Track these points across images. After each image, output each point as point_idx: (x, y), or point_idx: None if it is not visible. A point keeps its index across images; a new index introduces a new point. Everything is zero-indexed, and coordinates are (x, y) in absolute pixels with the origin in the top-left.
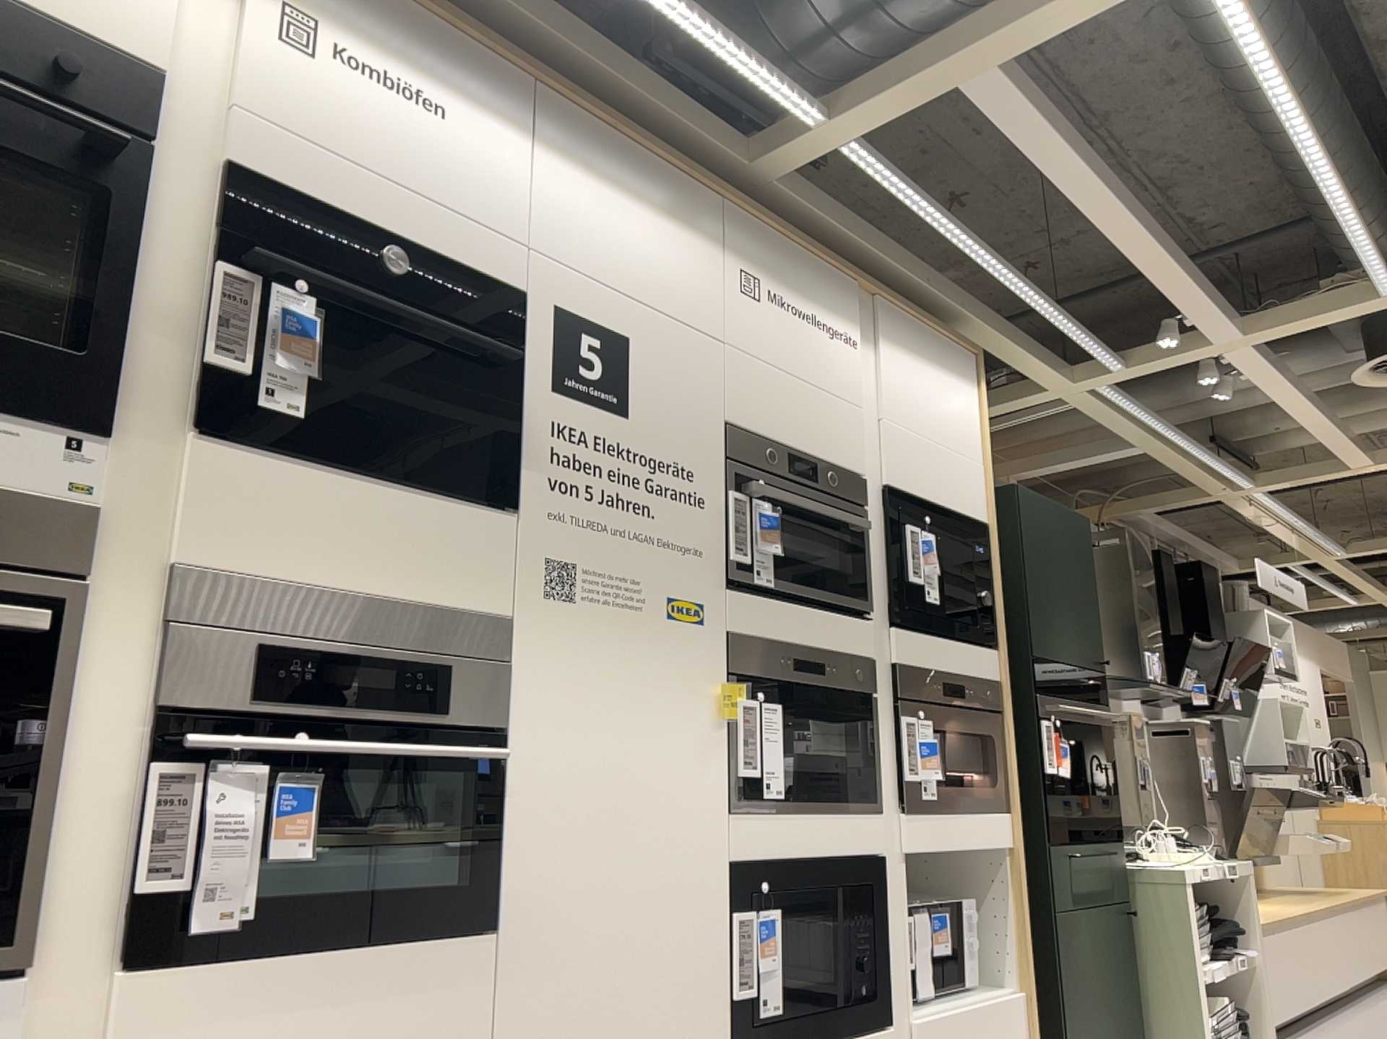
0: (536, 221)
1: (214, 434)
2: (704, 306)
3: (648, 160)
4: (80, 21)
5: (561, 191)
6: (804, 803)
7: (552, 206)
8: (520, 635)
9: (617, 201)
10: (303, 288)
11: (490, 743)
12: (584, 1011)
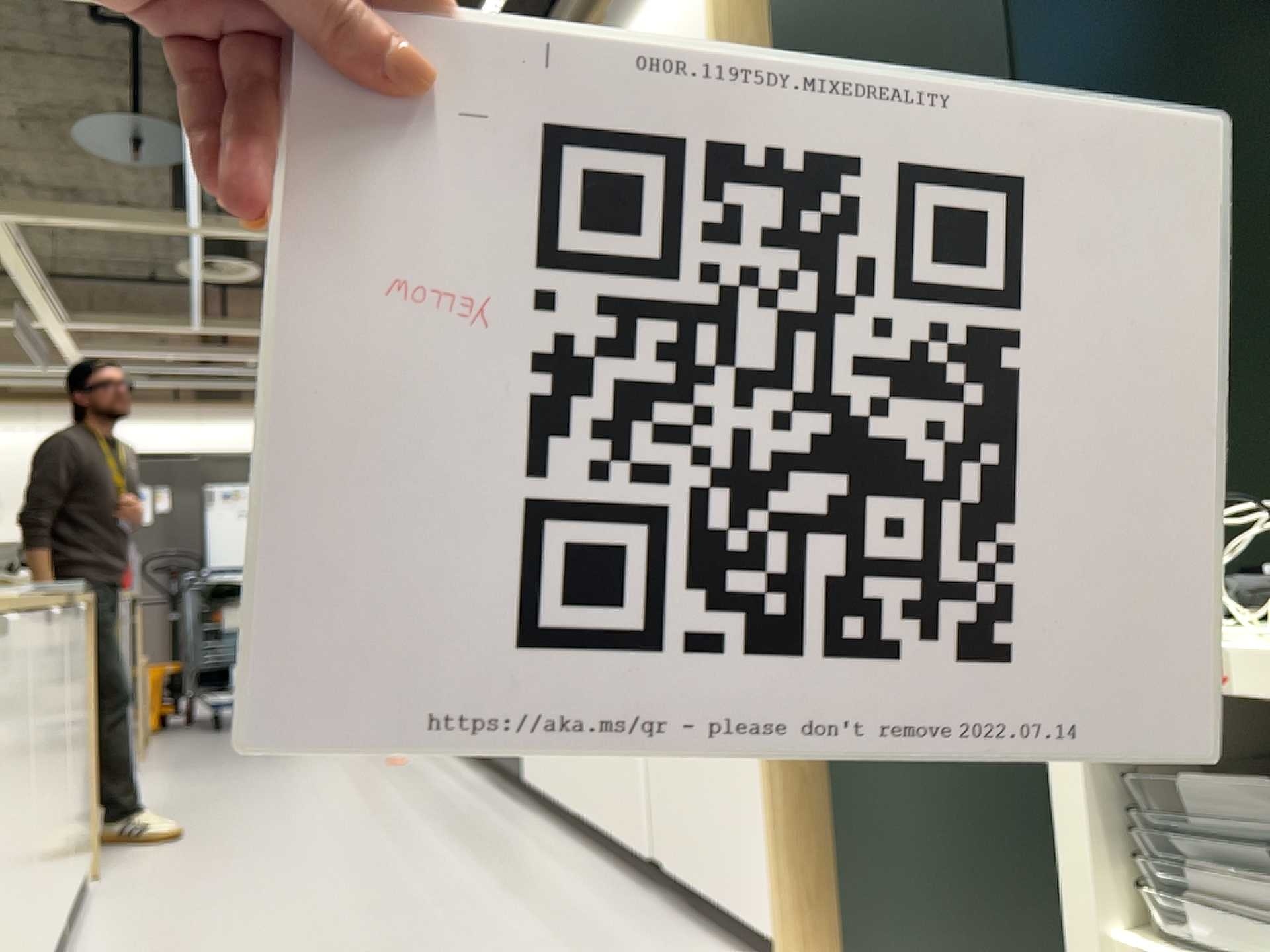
0: None
1: None
2: None
3: None
4: None
5: None
6: None
7: None
8: None
9: None
10: None
11: None
12: None
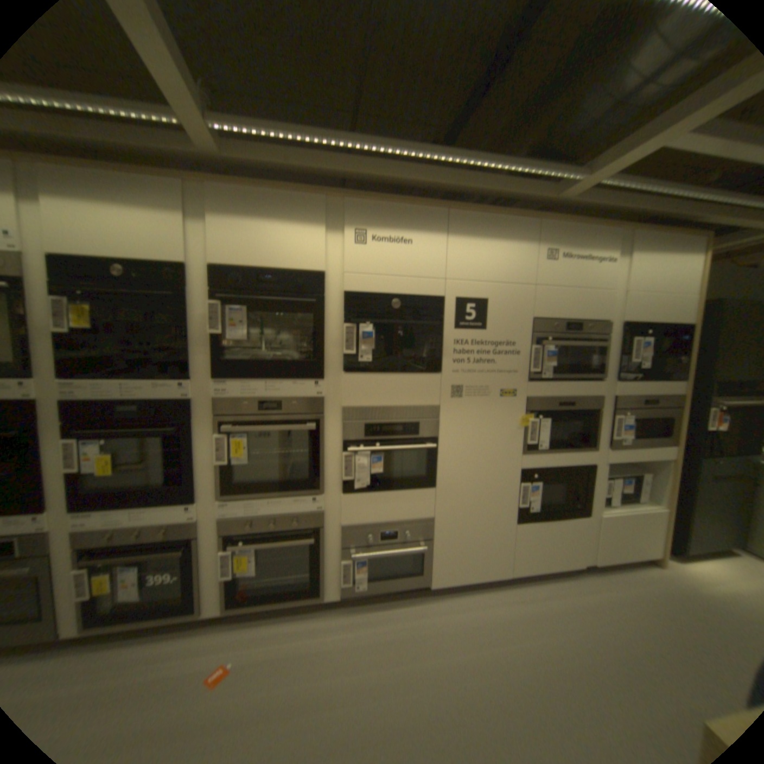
0: (448, 268)
1: (349, 371)
2: (526, 273)
3: (501, 219)
4: (301, 267)
5: (459, 251)
6: (557, 450)
7: (454, 259)
8: (442, 410)
9: (484, 244)
10: (369, 322)
11: (433, 440)
12: (463, 507)
